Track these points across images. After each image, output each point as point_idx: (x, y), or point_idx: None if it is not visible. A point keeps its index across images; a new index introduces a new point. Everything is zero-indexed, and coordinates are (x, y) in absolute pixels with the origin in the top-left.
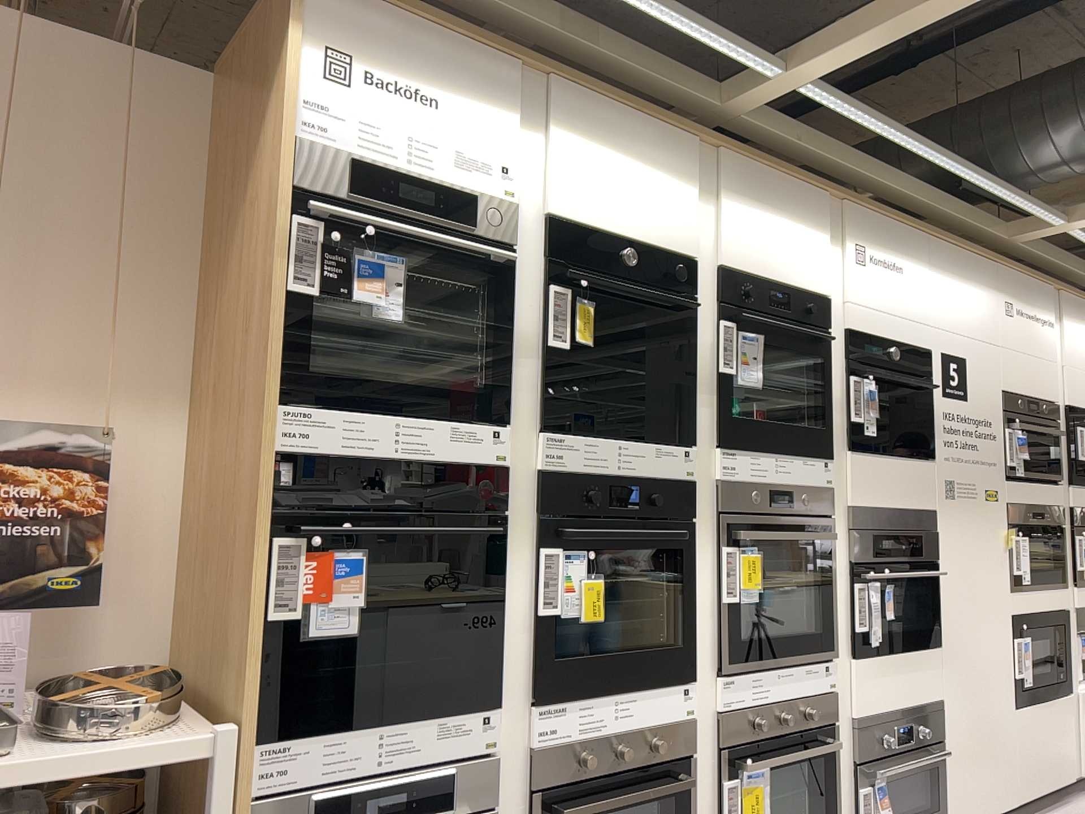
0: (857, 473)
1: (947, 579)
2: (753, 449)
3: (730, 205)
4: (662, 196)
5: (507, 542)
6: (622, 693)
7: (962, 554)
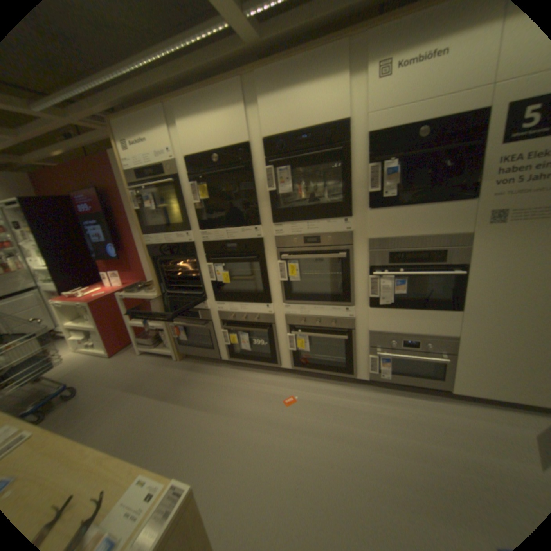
0: (374, 221)
1: (482, 276)
2: (290, 221)
3: (262, 102)
4: (223, 122)
5: (199, 262)
6: (242, 303)
7: (511, 260)
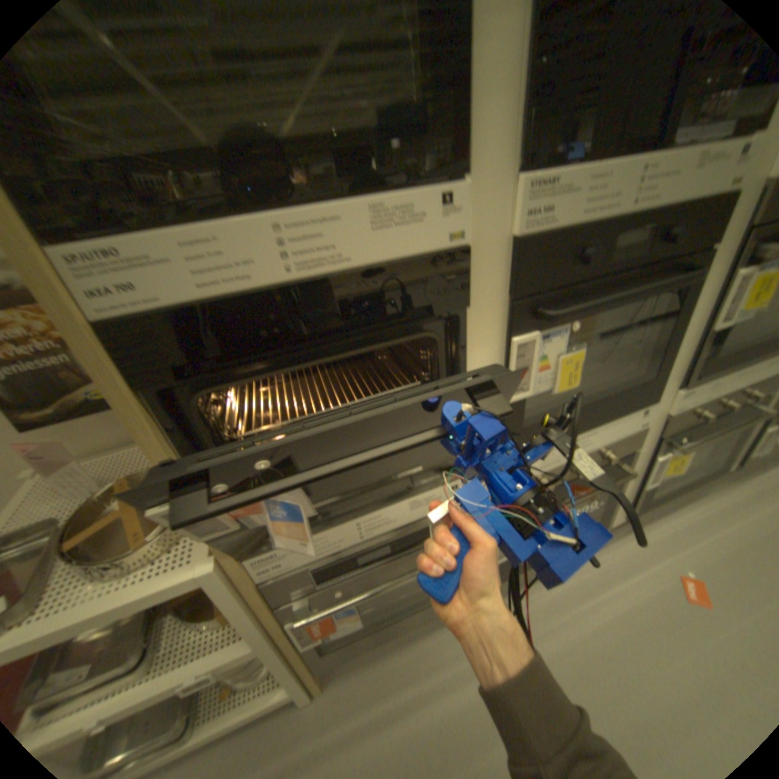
0: None
1: None
2: None
3: None
4: None
5: (471, 338)
6: (584, 431)
7: None
